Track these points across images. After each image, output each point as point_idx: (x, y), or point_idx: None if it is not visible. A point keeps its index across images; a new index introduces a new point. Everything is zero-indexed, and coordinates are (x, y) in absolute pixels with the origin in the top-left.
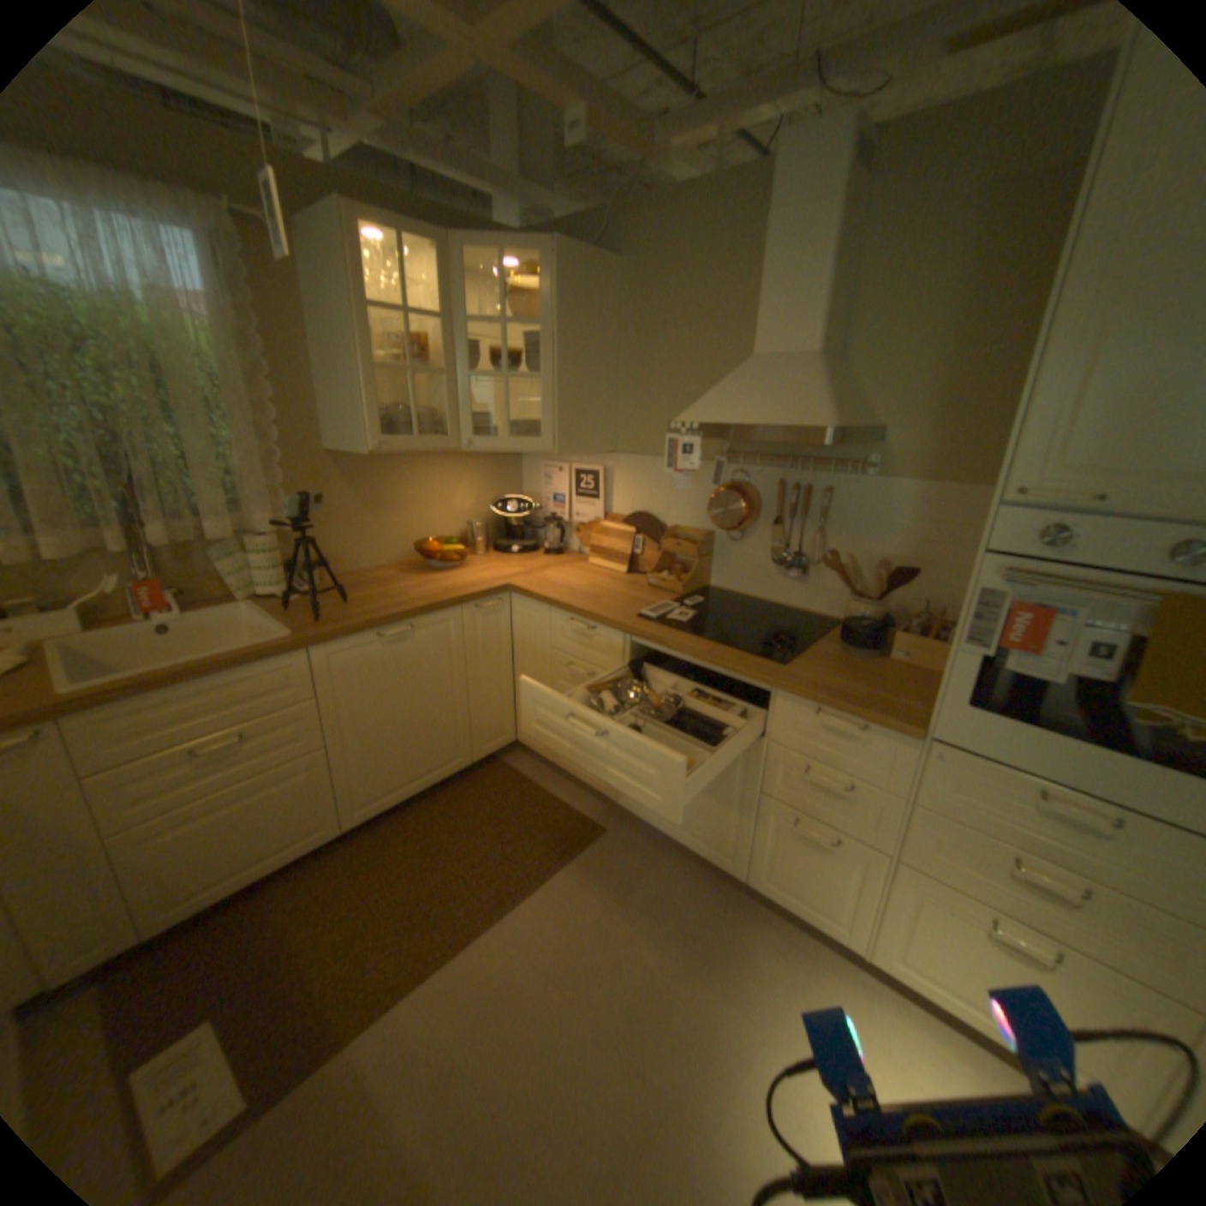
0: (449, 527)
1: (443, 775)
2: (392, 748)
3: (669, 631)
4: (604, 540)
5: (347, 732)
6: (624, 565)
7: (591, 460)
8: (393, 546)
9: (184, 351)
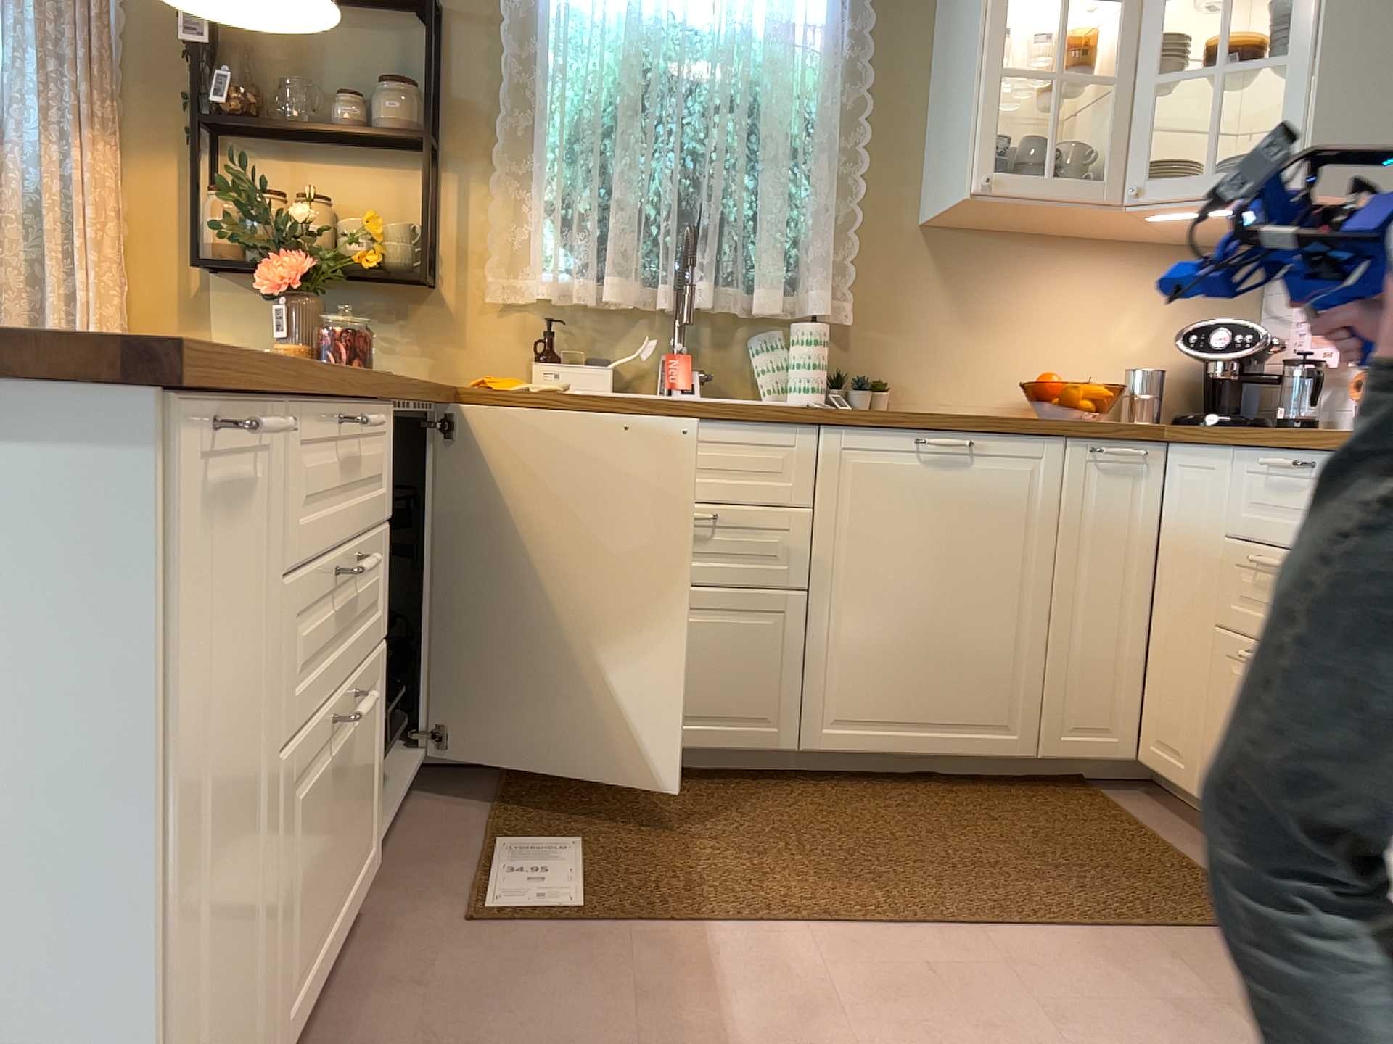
0: (1098, 375)
1: (979, 745)
2: (903, 643)
3: None
4: None
5: (844, 580)
6: None
7: None
8: (993, 386)
9: (790, 85)
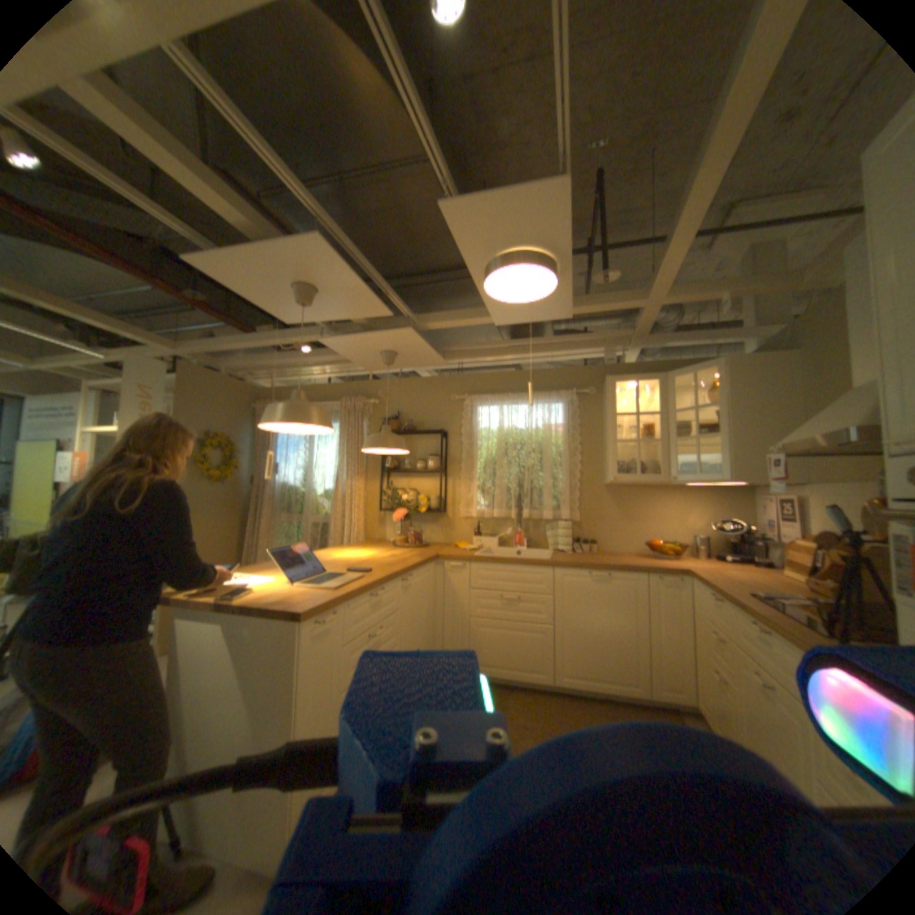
0: (683, 538)
1: (625, 693)
2: (591, 649)
3: (760, 605)
4: (796, 555)
5: (566, 623)
6: (806, 577)
7: (795, 492)
8: (639, 542)
9: (552, 444)
